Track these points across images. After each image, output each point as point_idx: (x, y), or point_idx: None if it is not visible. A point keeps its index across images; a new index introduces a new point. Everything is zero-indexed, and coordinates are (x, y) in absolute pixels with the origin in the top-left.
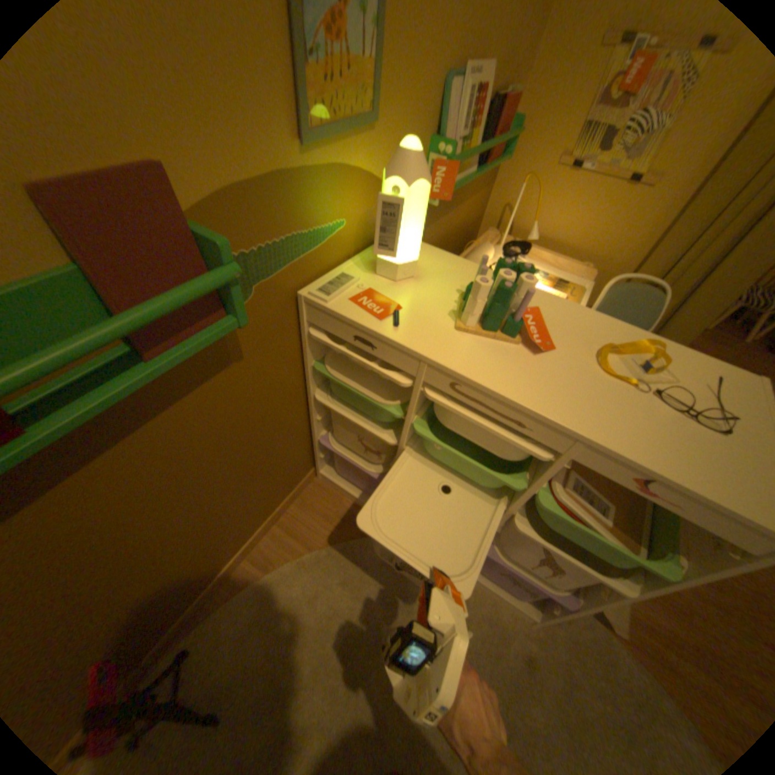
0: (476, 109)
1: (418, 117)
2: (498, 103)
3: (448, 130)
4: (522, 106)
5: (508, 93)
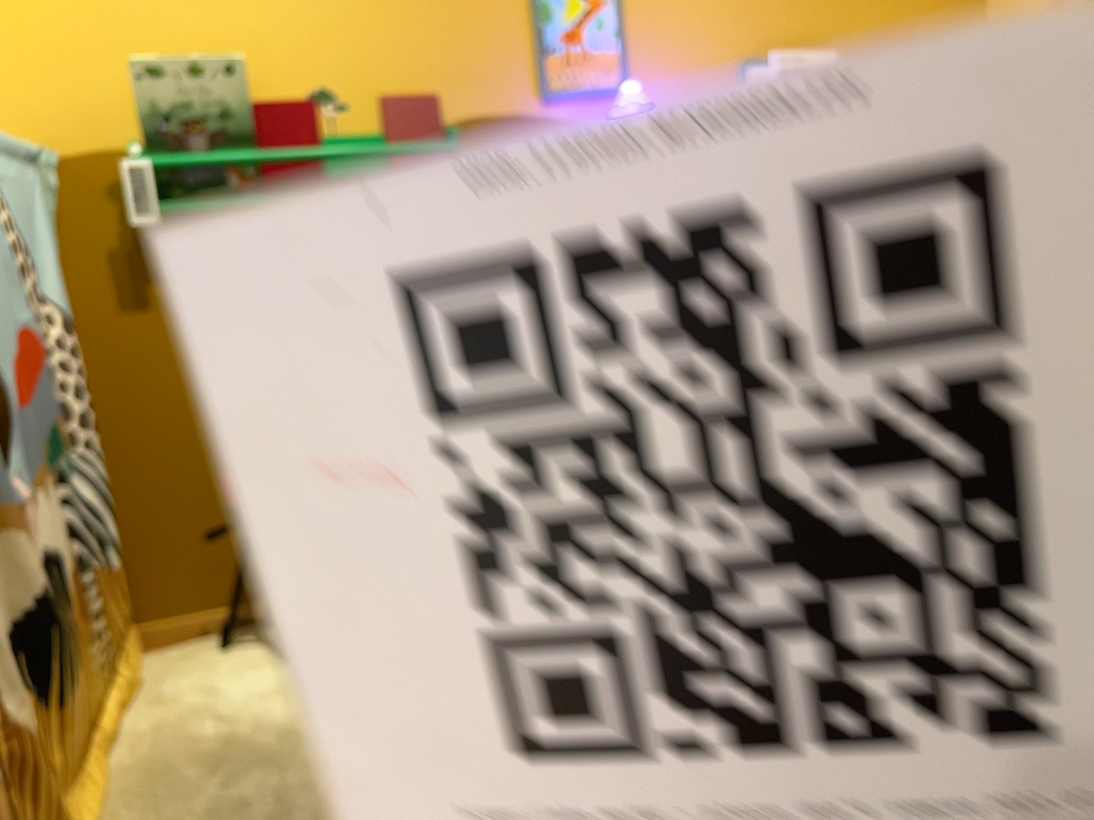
0: None
1: None
2: None
3: None
4: None
5: None
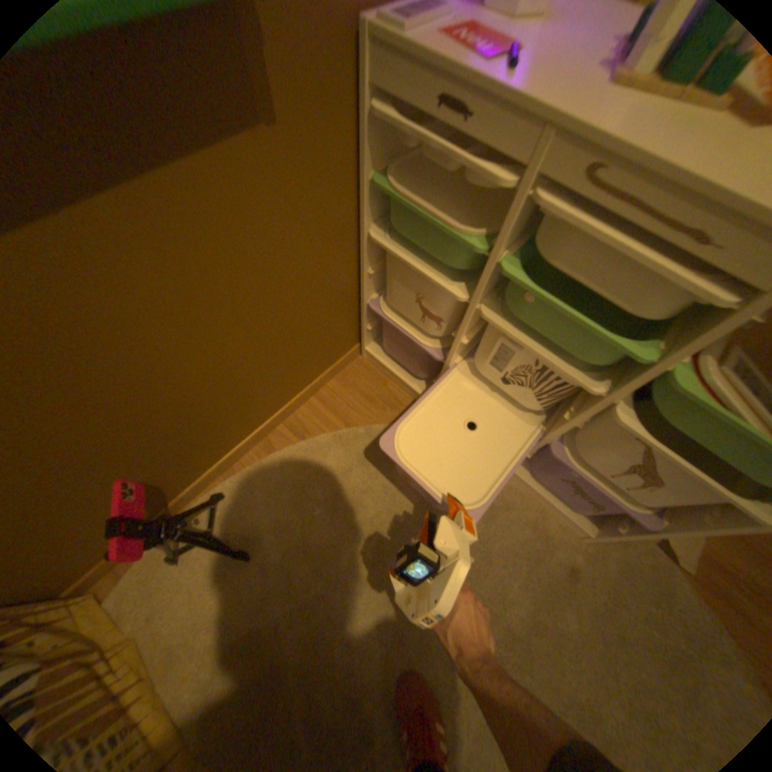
0: None
1: None
2: None
3: None
4: None
5: None
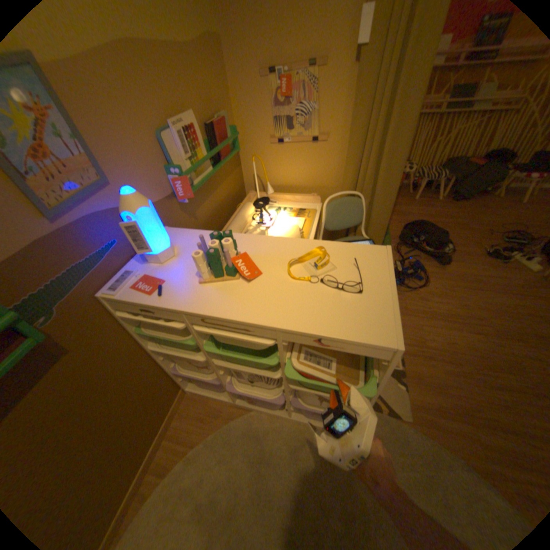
0: (189, 141)
1: (144, 163)
2: (208, 129)
3: (173, 160)
4: (235, 119)
5: (212, 121)
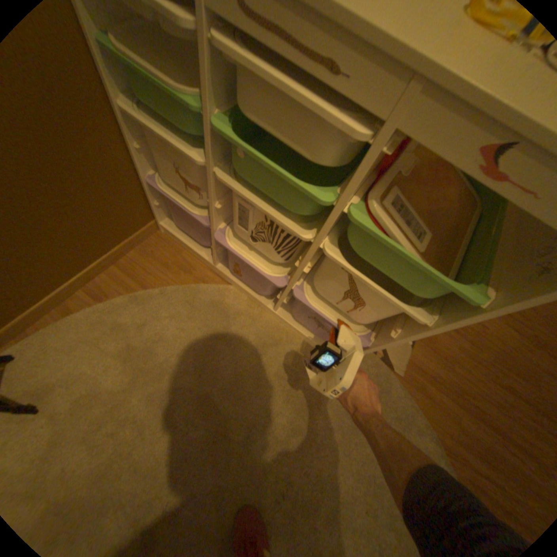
0: None
1: None
2: None
3: None
4: None
5: None
